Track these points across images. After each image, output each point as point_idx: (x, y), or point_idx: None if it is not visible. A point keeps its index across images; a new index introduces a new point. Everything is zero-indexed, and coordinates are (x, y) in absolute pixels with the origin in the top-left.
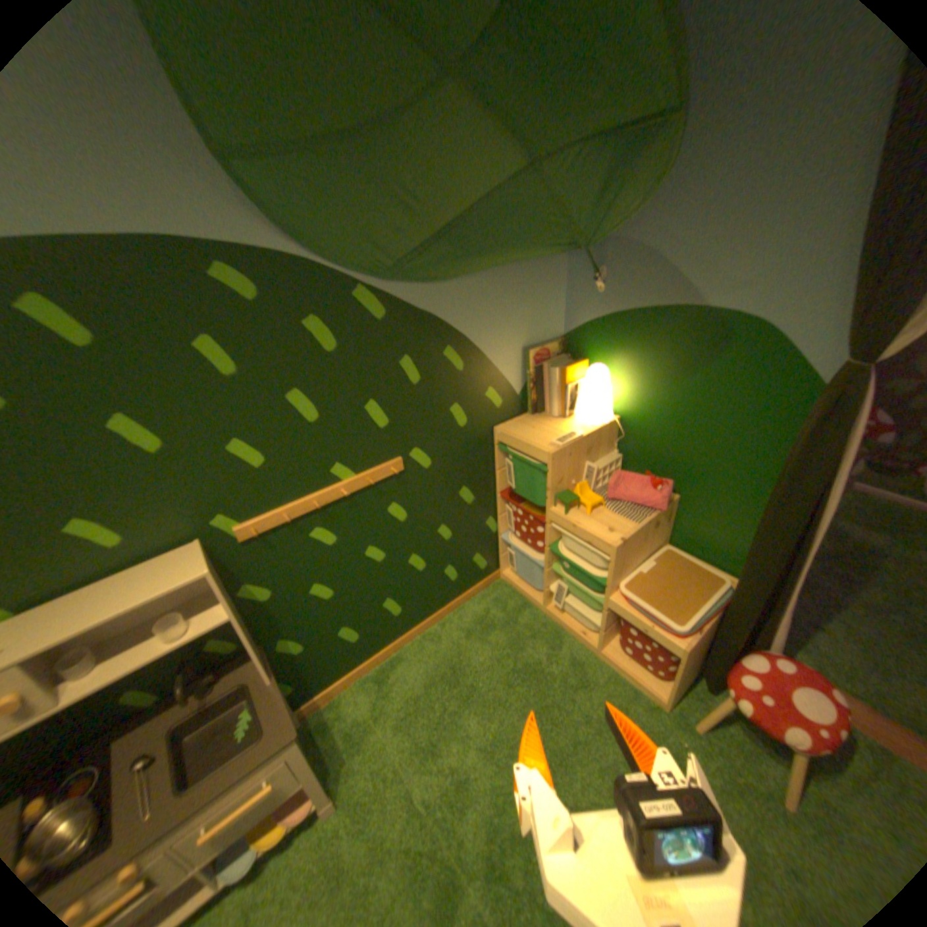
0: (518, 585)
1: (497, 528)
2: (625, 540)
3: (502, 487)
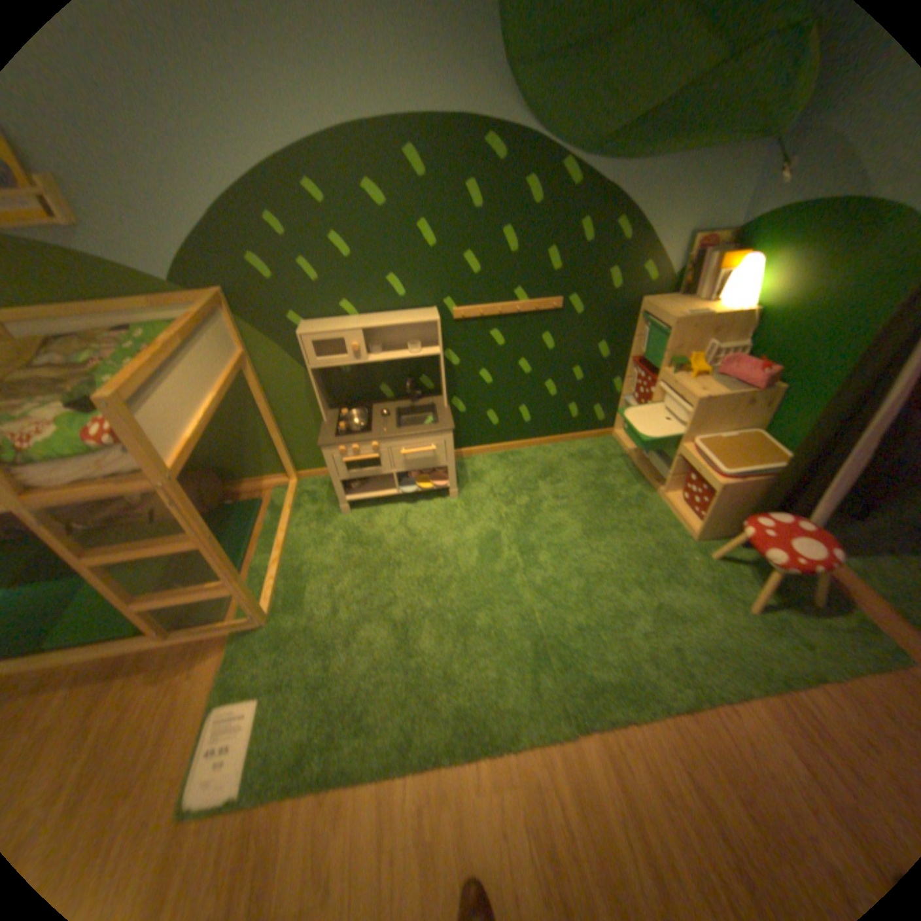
0: (622, 442)
1: (621, 390)
2: (710, 398)
3: (635, 353)
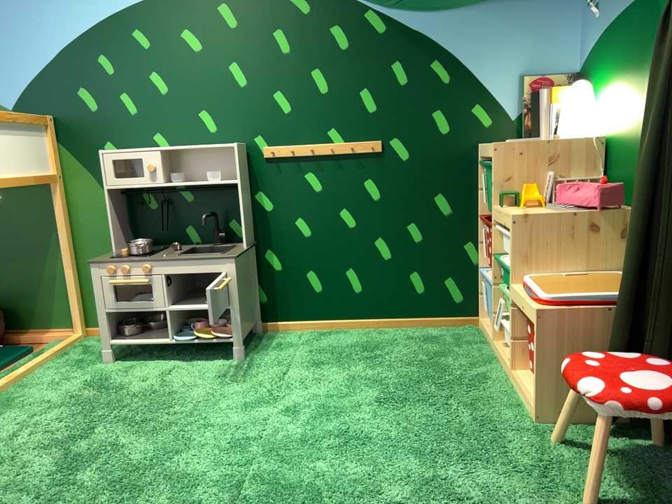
0: (485, 327)
1: (477, 258)
2: (529, 215)
3: (483, 209)
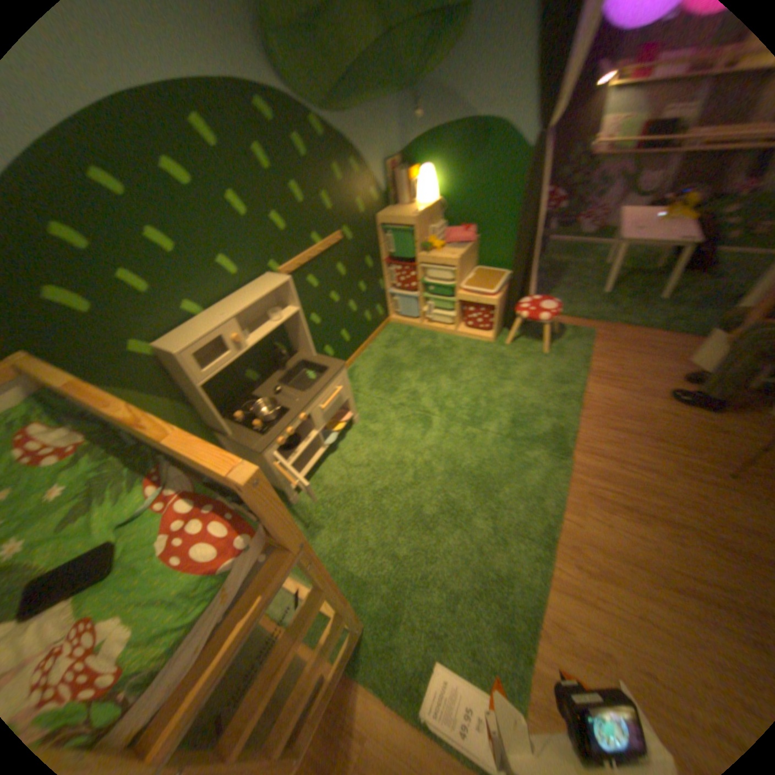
0: (401, 321)
1: (383, 287)
2: (459, 256)
3: (383, 257)
